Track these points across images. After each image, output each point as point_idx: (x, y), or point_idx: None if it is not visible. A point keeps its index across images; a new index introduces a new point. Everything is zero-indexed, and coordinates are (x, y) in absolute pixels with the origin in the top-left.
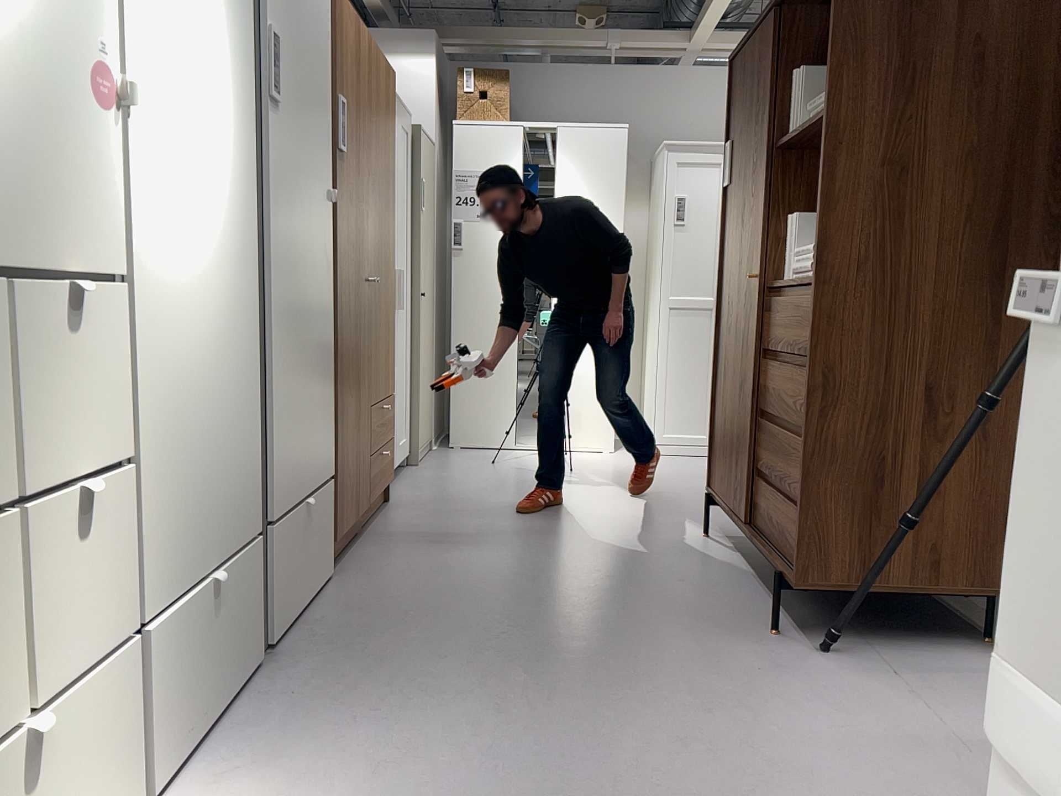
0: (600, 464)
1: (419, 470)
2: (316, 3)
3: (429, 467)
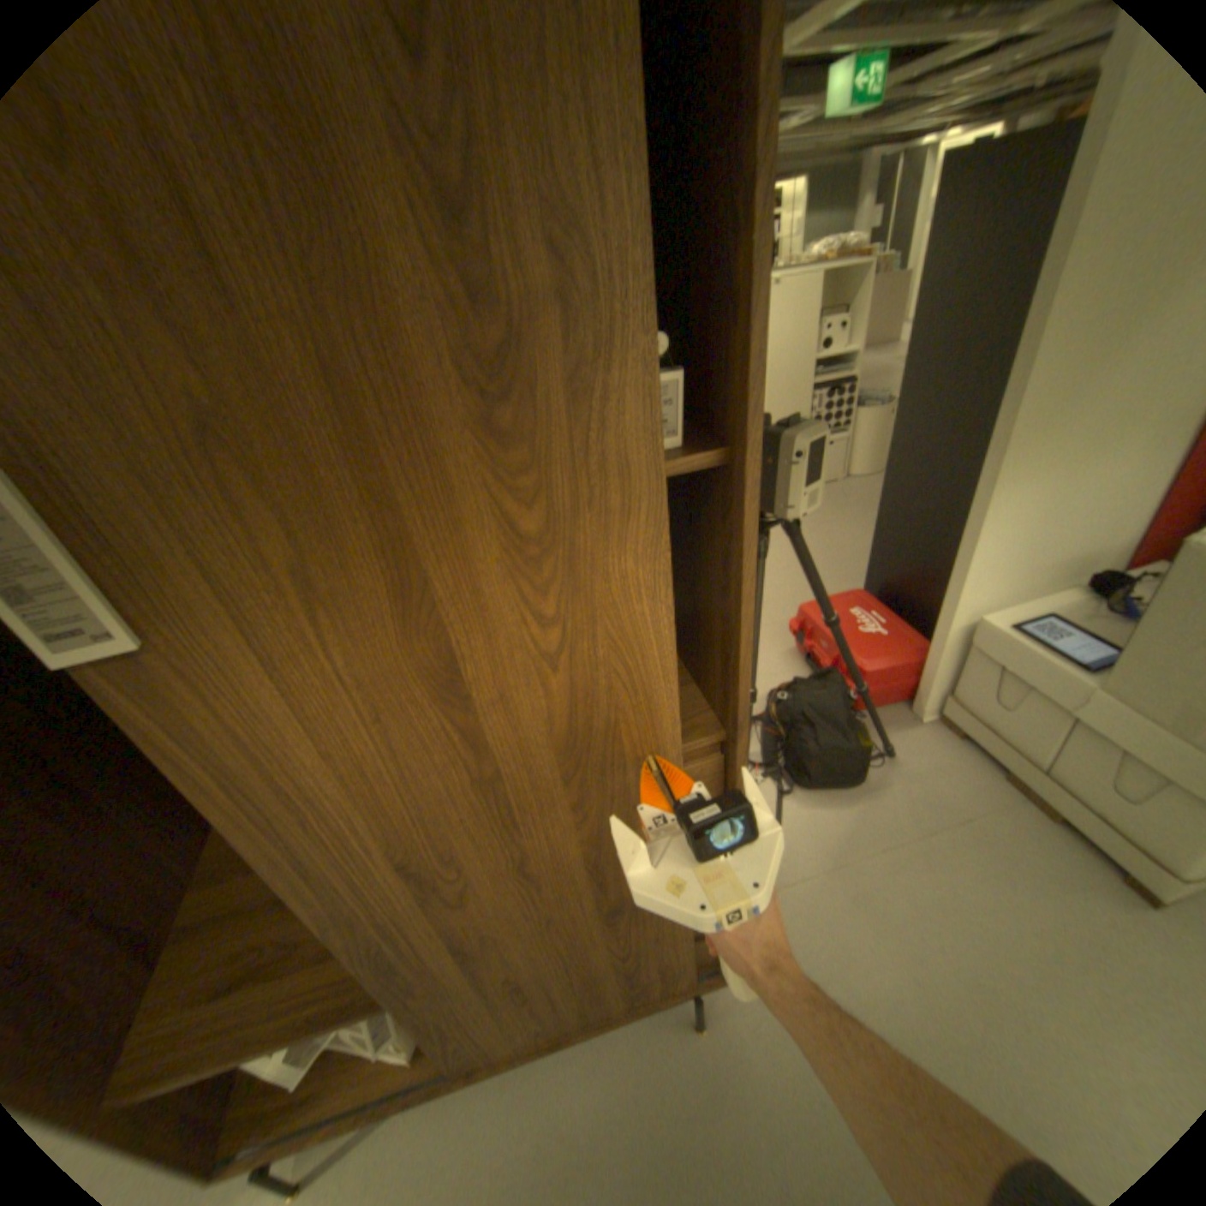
0: None
1: None
2: None
3: None
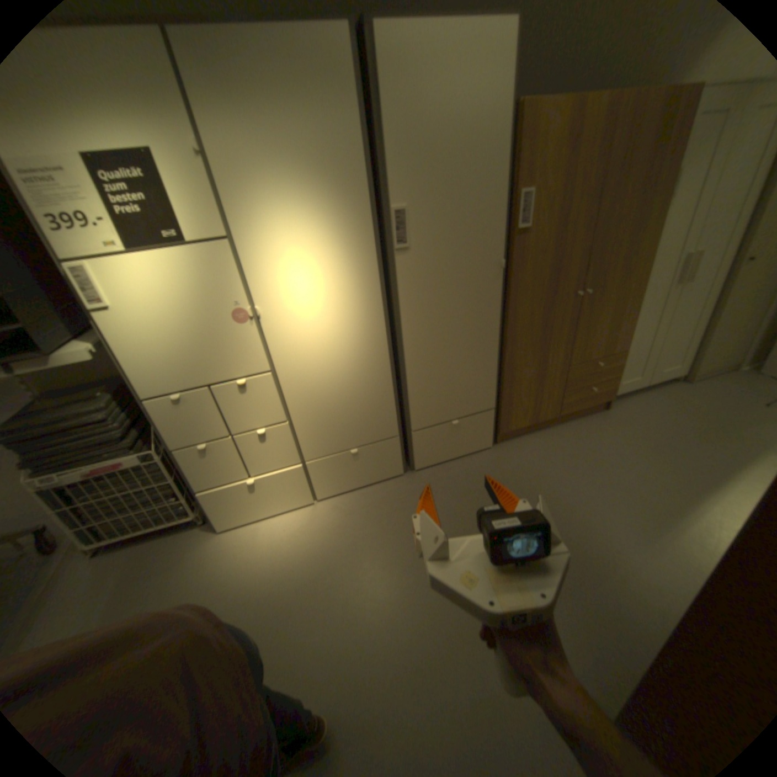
0: None
1: (686, 389)
2: (478, 143)
3: (700, 388)
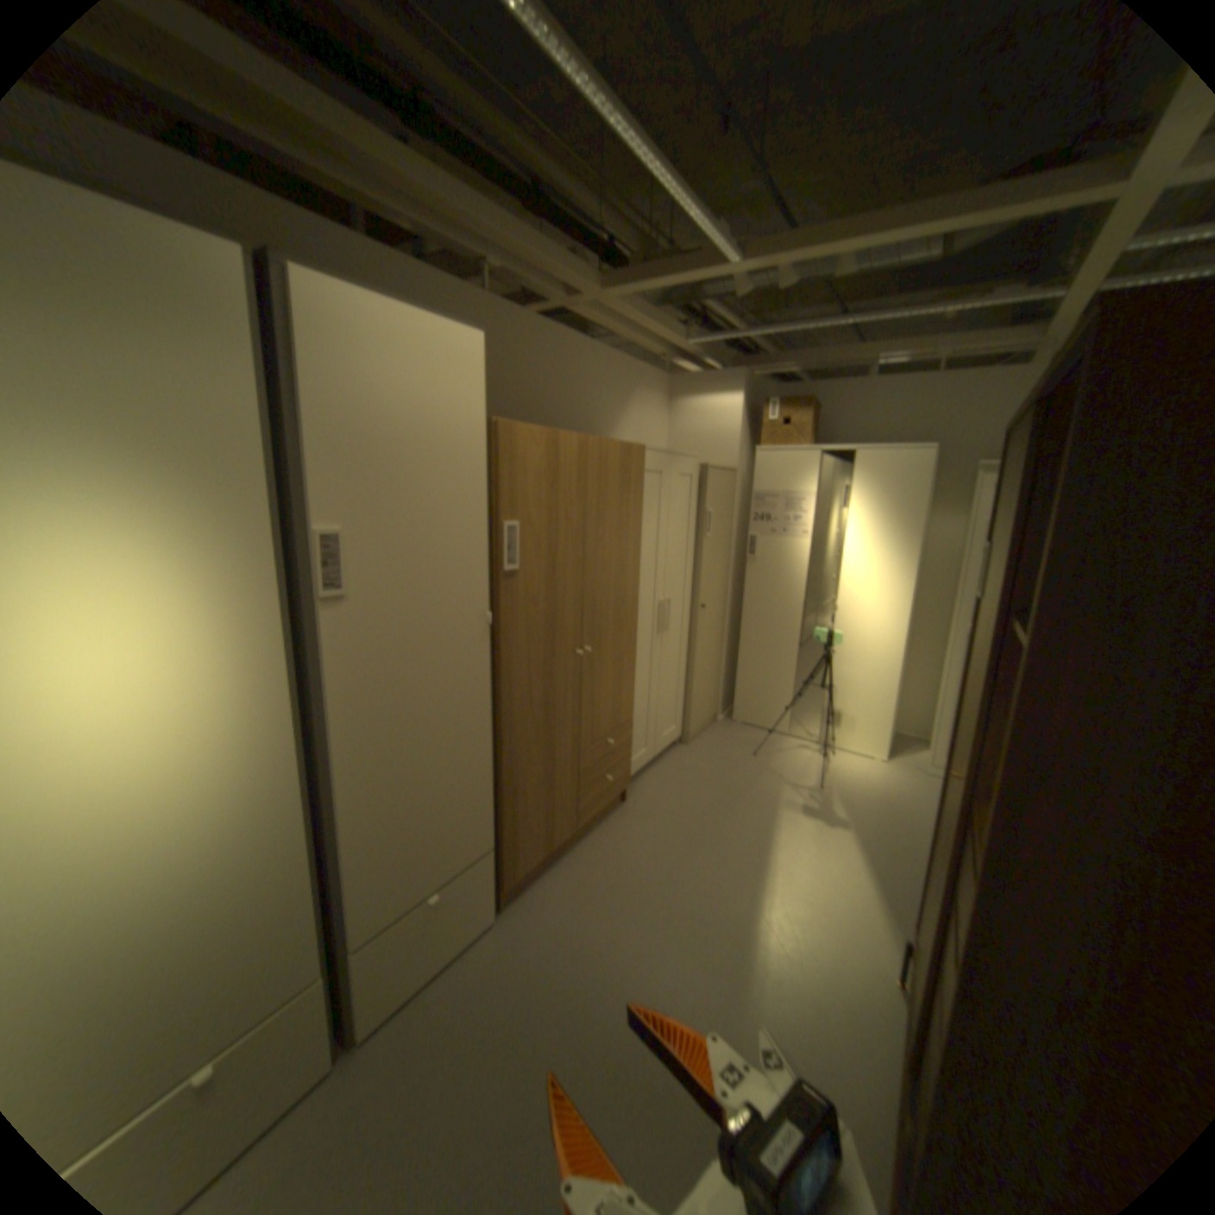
0: (859, 782)
1: (685, 754)
2: (450, 460)
3: (697, 751)
